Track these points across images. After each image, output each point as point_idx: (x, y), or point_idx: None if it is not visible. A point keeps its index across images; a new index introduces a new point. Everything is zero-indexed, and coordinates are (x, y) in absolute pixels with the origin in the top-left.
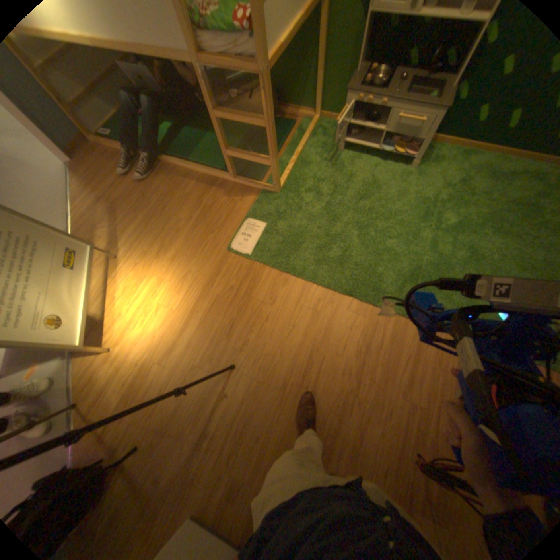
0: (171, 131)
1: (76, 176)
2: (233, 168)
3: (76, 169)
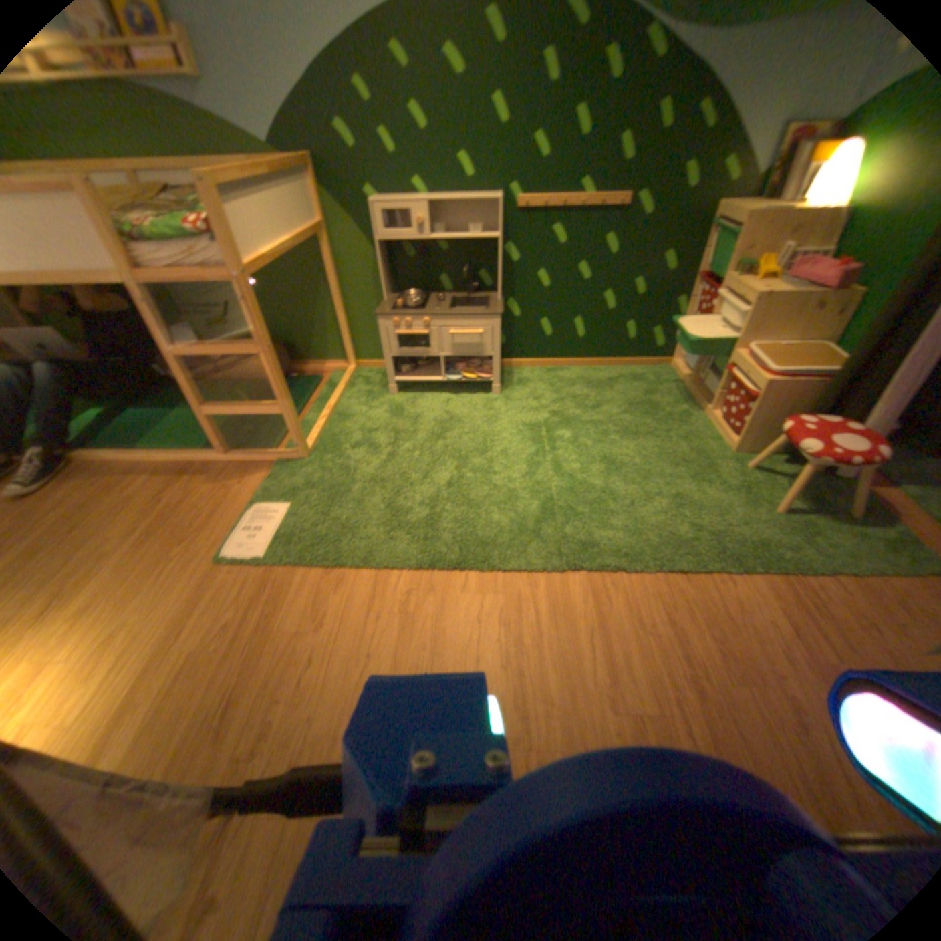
0: (101, 417)
1: None
2: (217, 438)
3: None
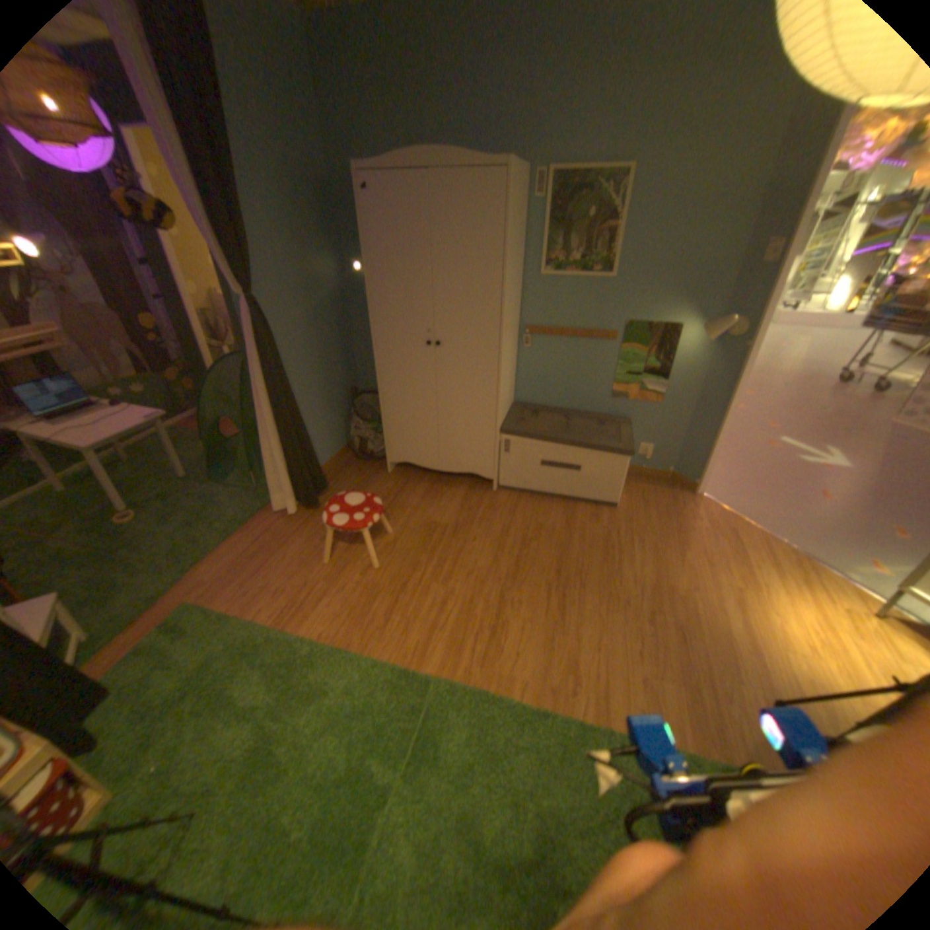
0: None
1: None
2: None
3: None
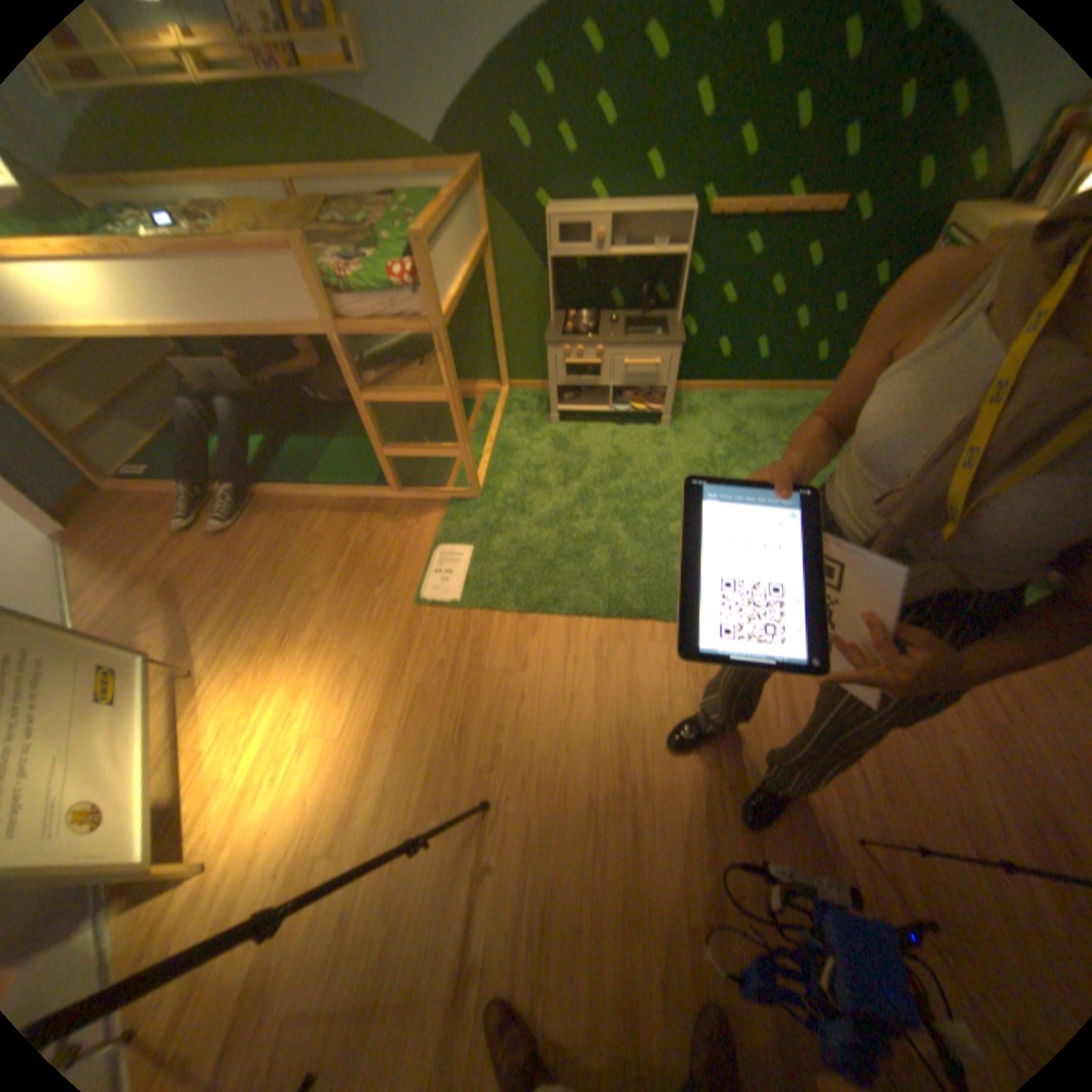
0: (266, 446)
1: (79, 551)
2: (393, 476)
3: (78, 539)
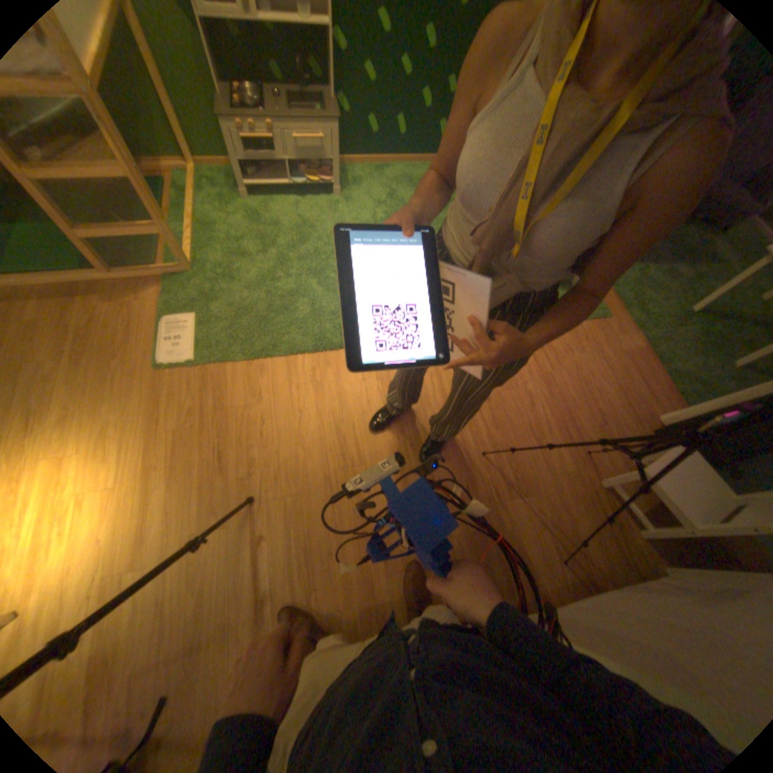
0: None
1: None
2: (97, 259)
3: None
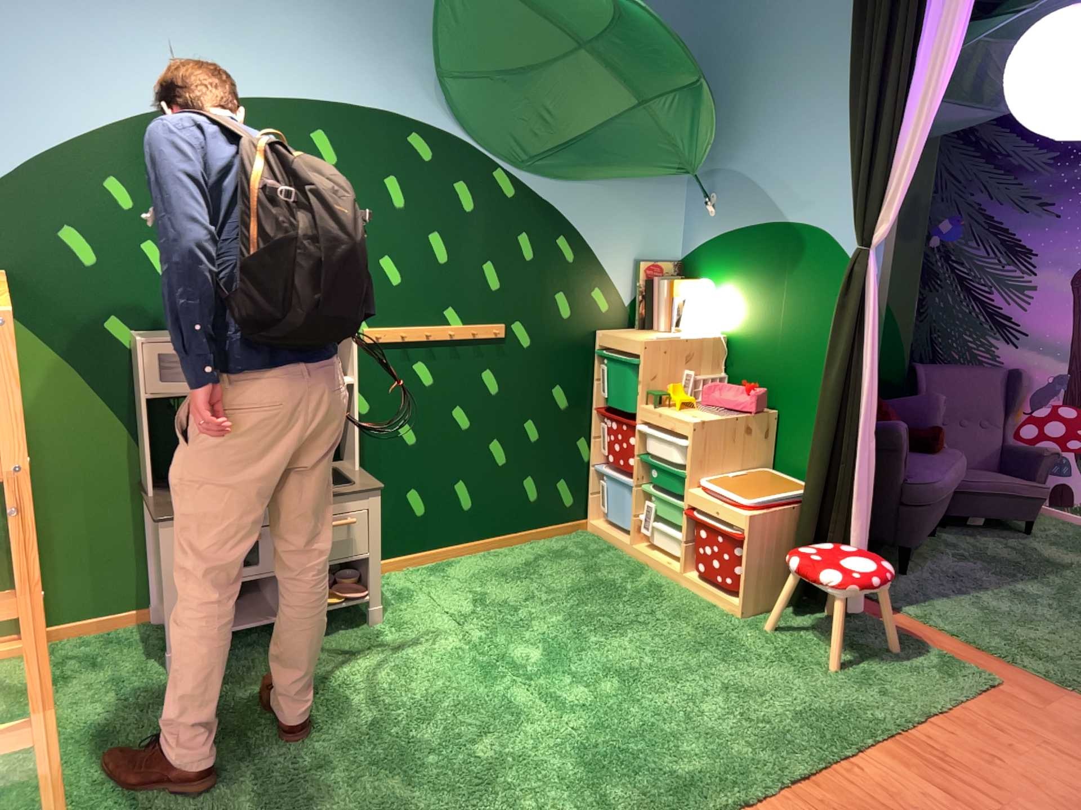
0: None
1: None
2: None
3: None
